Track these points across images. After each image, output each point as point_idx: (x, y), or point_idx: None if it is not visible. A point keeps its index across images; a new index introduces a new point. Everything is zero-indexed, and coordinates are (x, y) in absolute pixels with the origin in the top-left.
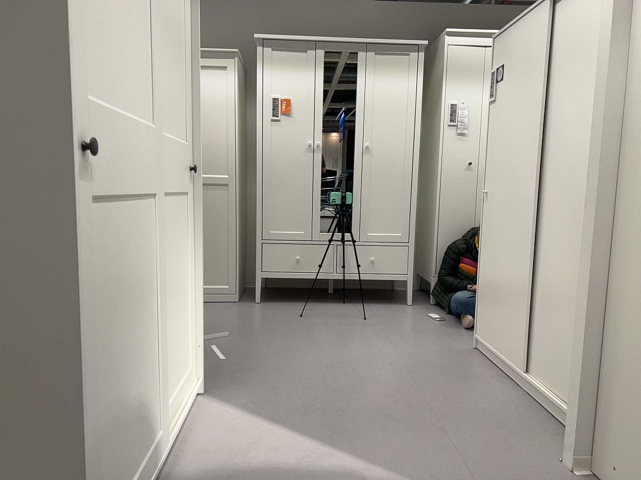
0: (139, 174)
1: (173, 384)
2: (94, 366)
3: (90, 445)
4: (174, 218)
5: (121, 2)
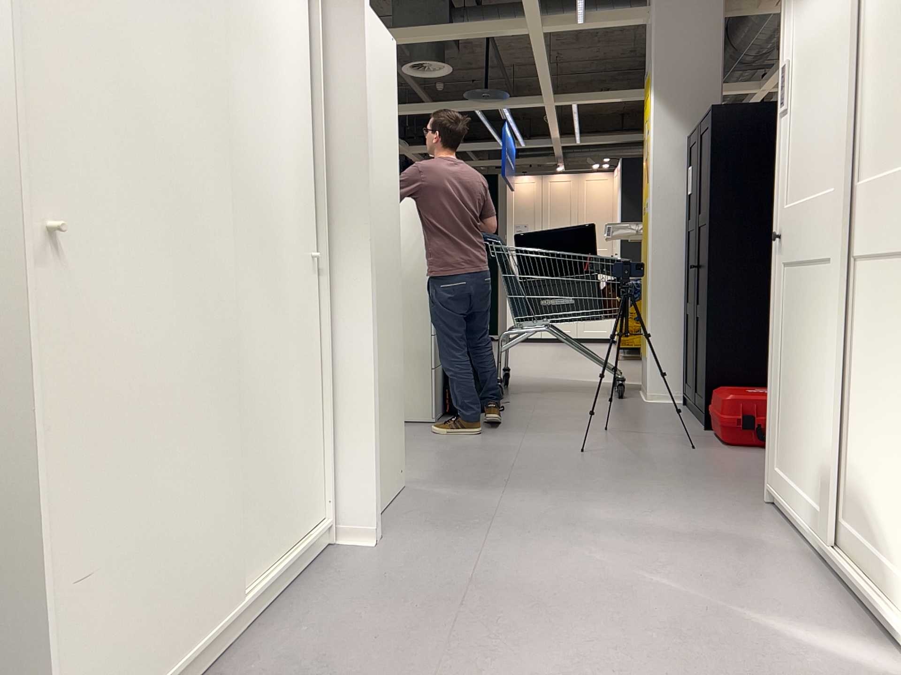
0: (812, 238)
1: (872, 532)
2: (780, 360)
3: (774, 400)
4: (897, 289)
5: (811, 109)
